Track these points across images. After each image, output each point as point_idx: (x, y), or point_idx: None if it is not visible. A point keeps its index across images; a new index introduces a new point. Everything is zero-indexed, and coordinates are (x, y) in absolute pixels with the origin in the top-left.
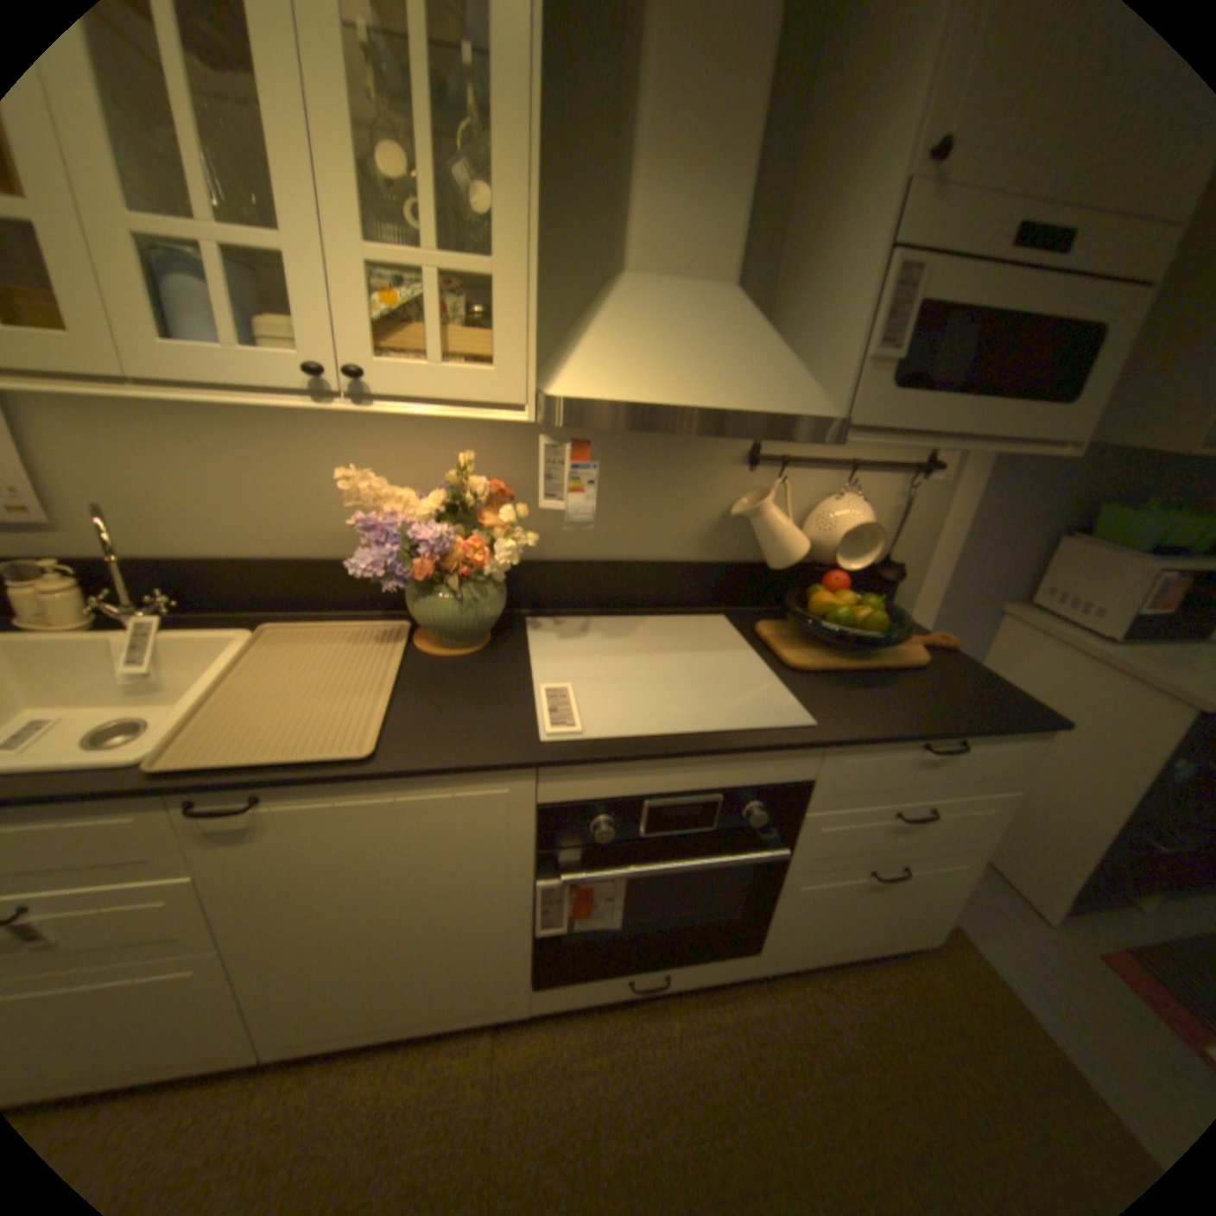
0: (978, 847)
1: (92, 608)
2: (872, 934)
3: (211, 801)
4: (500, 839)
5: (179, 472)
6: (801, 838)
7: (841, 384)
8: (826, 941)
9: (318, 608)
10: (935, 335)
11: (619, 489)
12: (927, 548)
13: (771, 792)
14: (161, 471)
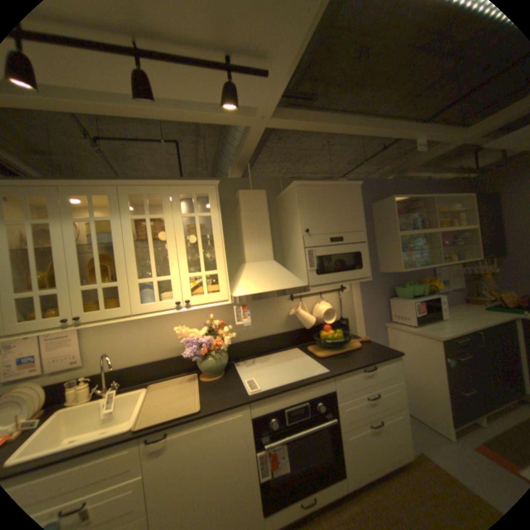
0: (400, 407)
1: (93, 392)
2: (383, 457)
3: (153, 437)
4: (241, 436)
5: (124, 340)
6: (339, 415)
7: (304, 277)
8: (367, 465)
9: (164, 376)
10: (323, 261)
11: (254, 315)
12: (351, 312)
13: (323, 398)
14: (119, 341)
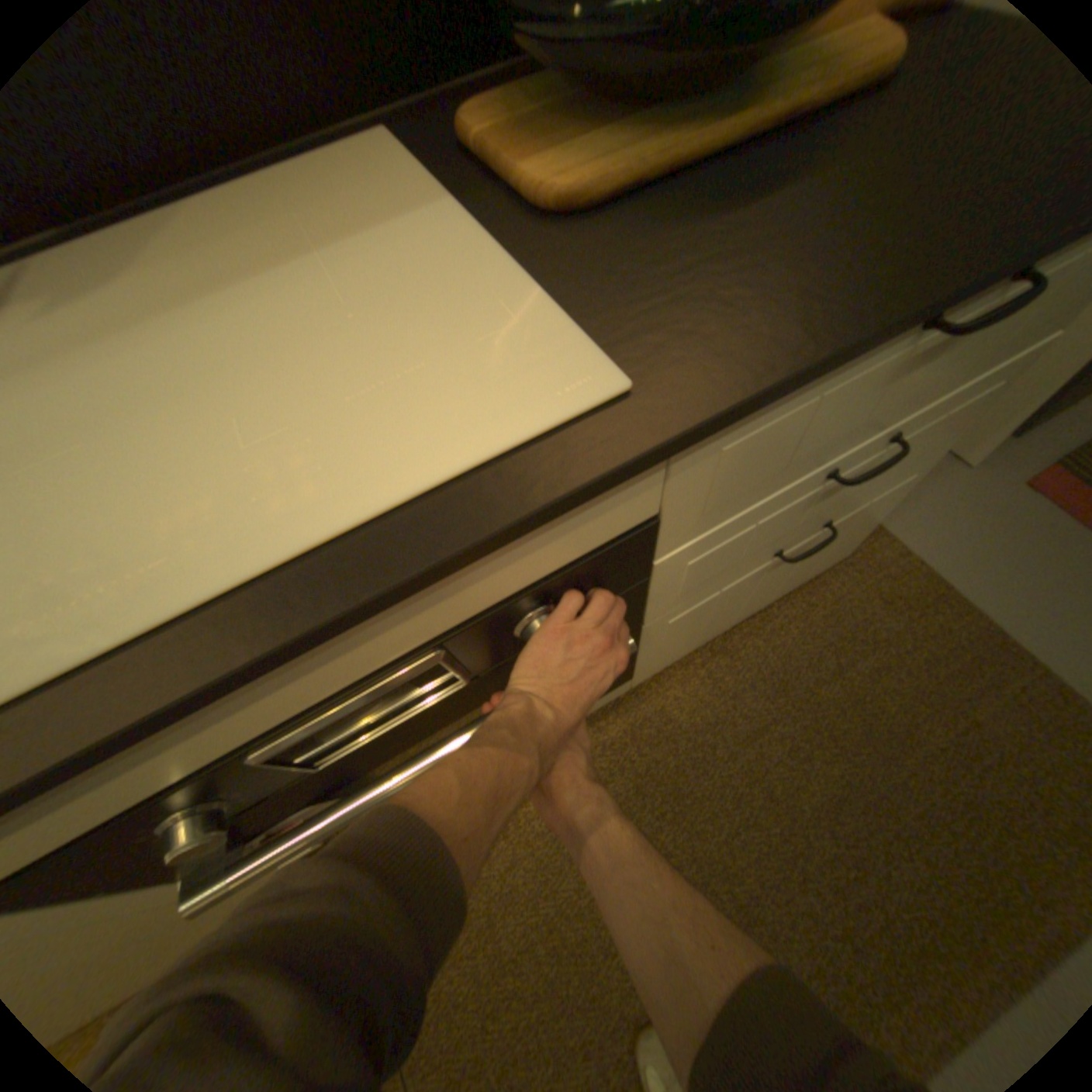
0: (941, 446)
1: None
2: (771, 593)
3: None
4: None
5: None
6: (651, 587)
7: None
8: (712, 628)
9: None
10: None
11: None
12: None
13: (557, 577)
14: None
